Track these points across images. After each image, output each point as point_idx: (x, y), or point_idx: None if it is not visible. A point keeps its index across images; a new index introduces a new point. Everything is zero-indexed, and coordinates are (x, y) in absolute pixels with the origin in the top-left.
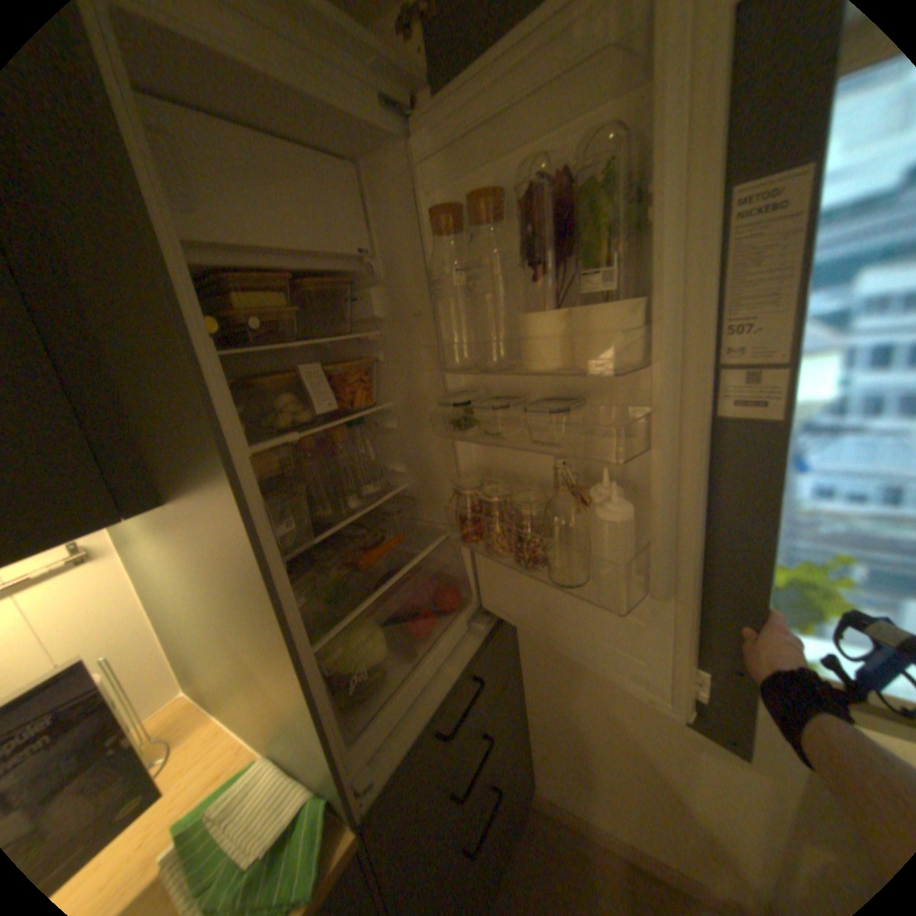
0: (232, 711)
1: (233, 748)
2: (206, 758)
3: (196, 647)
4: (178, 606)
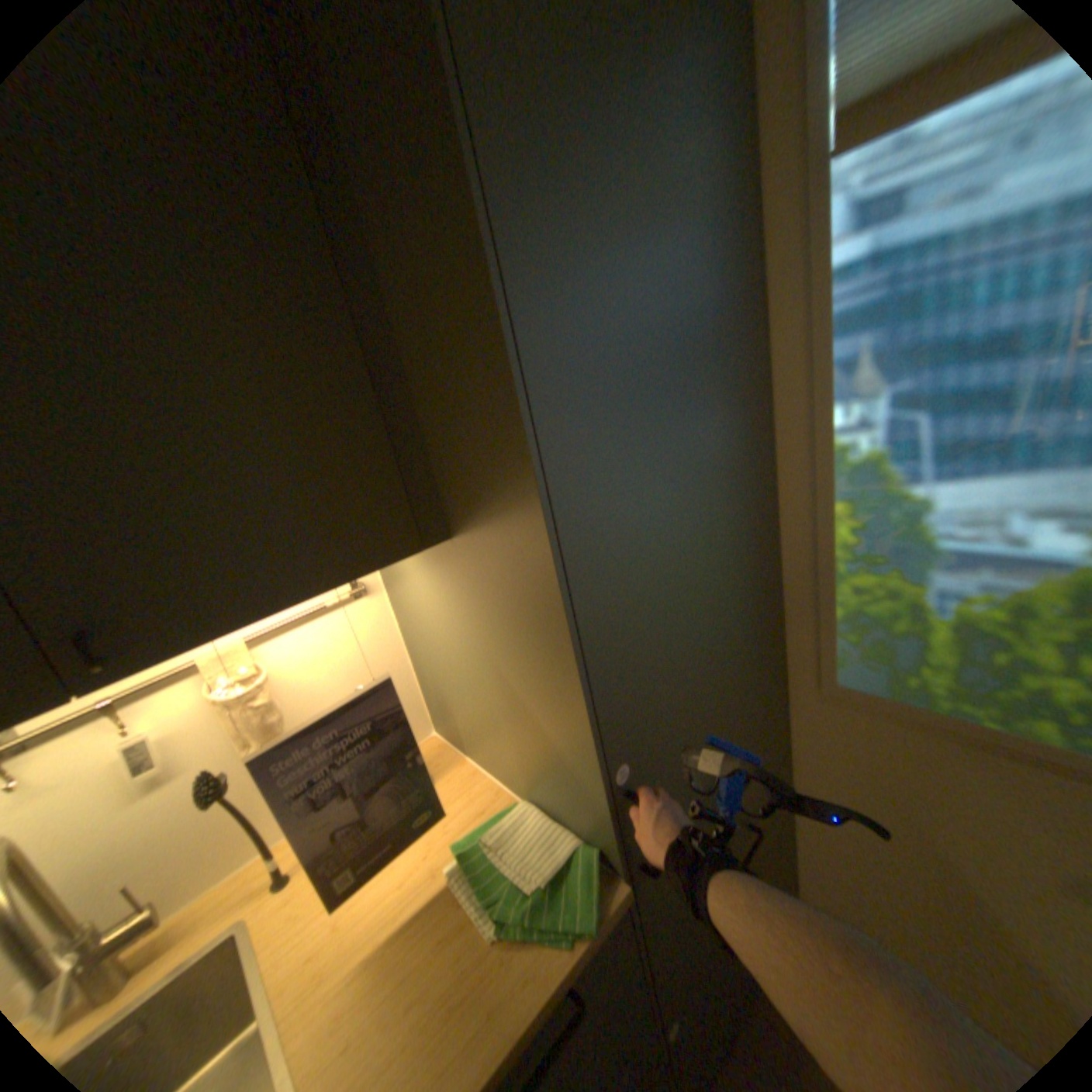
0: (491, 752)
1: (492, 788)
2: (467, 794)
3: (460, 685)
4: (447, 642)
